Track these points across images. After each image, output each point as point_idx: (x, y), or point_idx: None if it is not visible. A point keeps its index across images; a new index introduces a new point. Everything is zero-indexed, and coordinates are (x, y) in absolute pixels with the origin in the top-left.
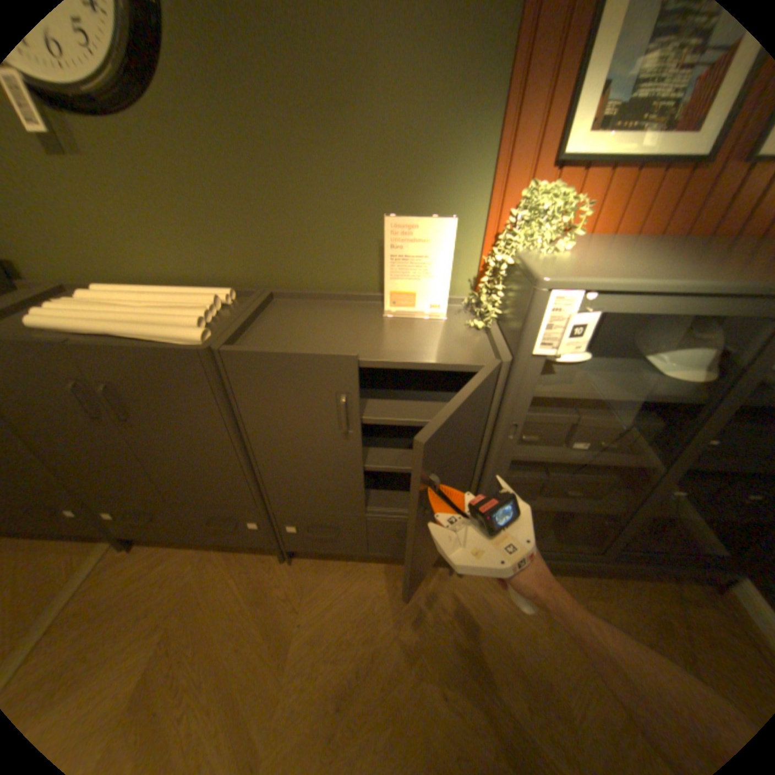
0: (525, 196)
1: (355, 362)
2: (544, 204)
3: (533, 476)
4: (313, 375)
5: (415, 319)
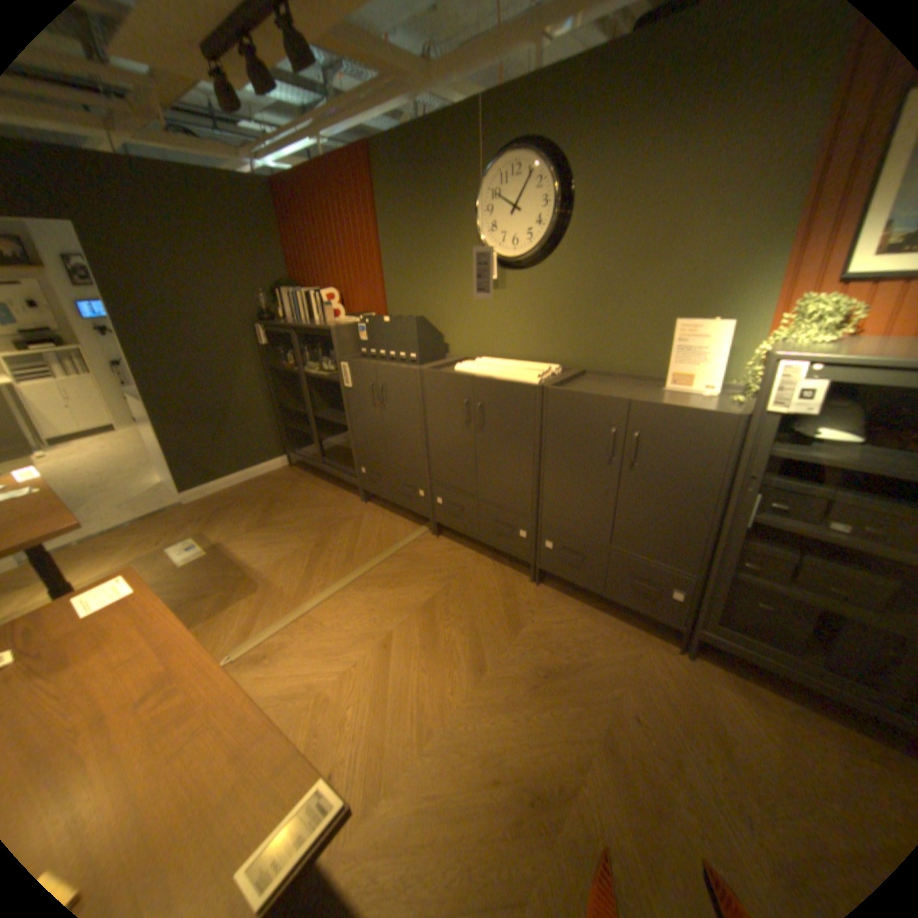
0: (802, 304)
1: (627, 404)
2: (810, 309)
3: (784, 553)
4: (598, 410)
5: (690, 394)
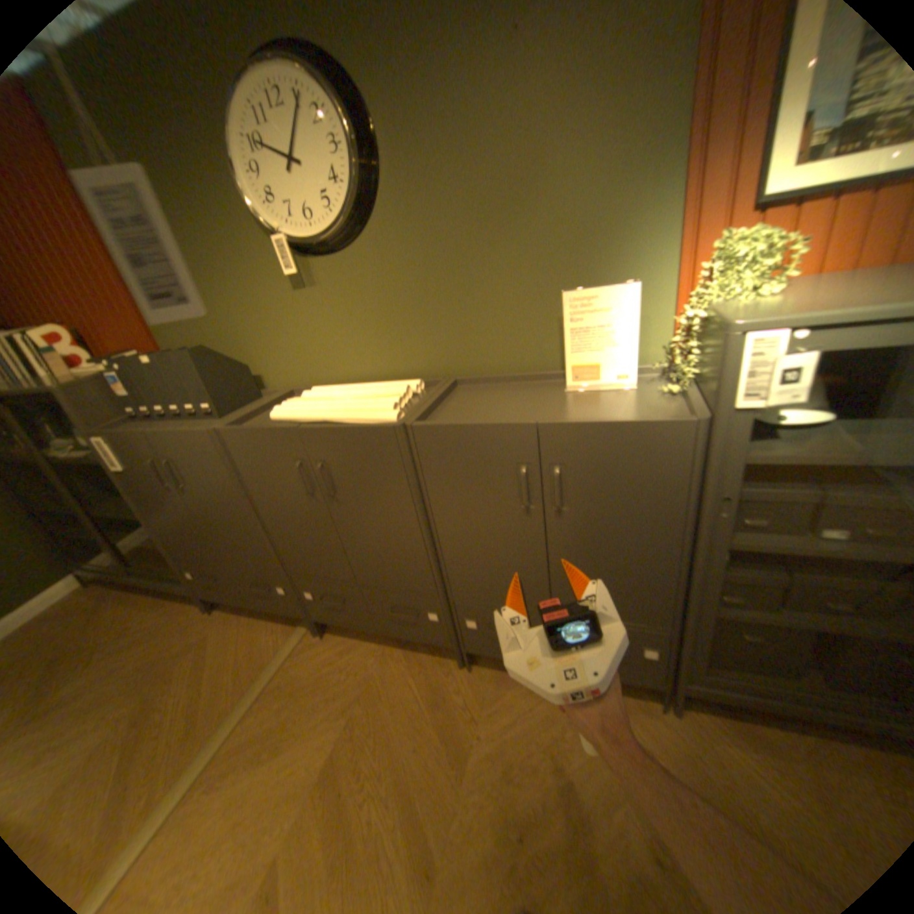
0: (718, 247)
1: (533, 429)
2: (739, 251)
3: (768, 576)
4: (493, 445)
5: (600, 391)
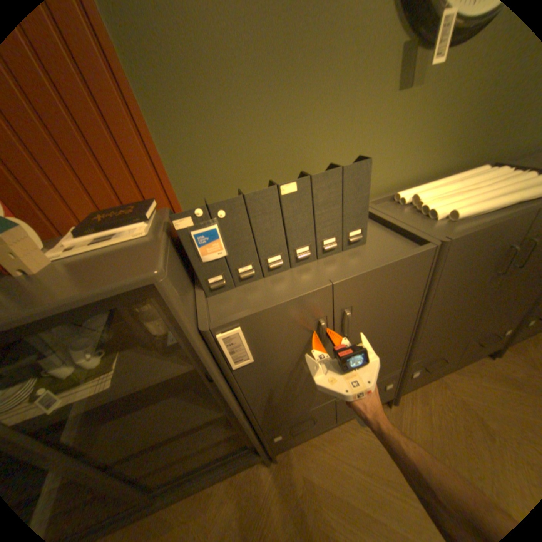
0: None
1: None
2: None
3: None
4: None
5: None
